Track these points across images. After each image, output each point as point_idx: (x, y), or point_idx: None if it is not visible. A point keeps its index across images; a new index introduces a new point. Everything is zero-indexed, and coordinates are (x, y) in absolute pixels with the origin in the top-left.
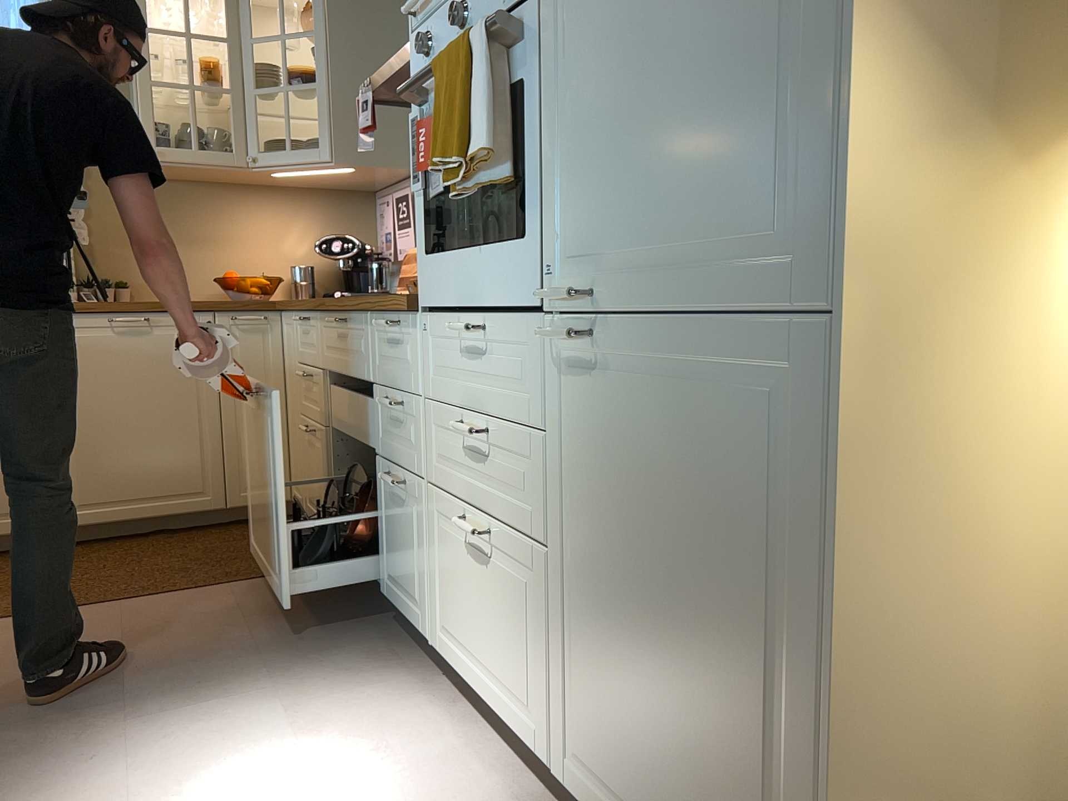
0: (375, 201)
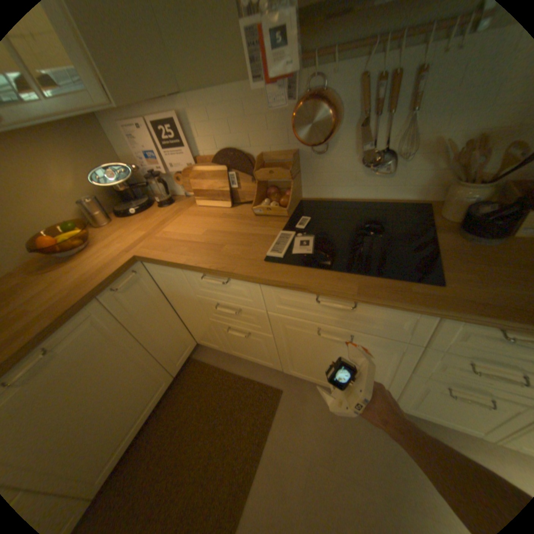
0: (98, 121)
